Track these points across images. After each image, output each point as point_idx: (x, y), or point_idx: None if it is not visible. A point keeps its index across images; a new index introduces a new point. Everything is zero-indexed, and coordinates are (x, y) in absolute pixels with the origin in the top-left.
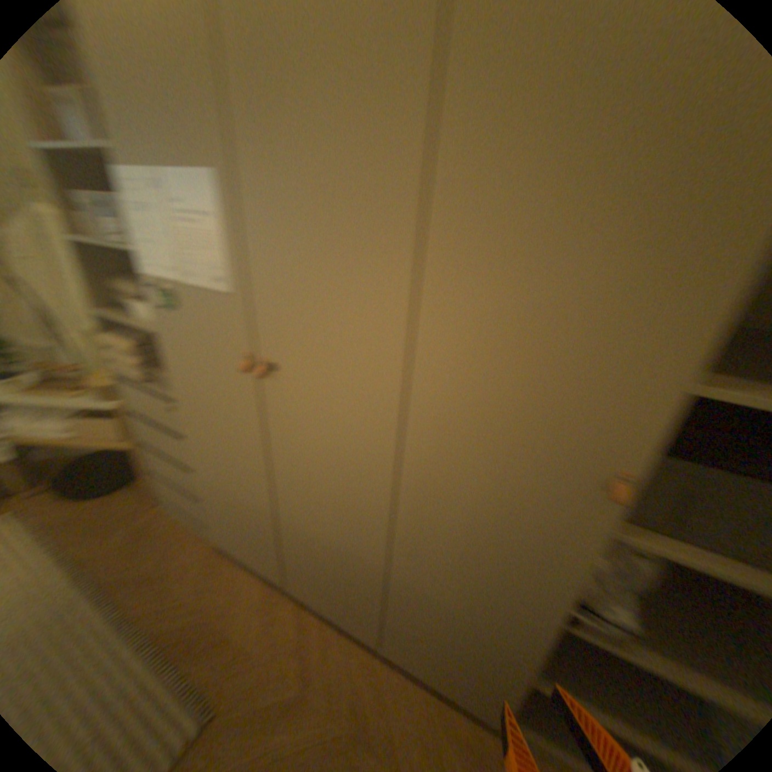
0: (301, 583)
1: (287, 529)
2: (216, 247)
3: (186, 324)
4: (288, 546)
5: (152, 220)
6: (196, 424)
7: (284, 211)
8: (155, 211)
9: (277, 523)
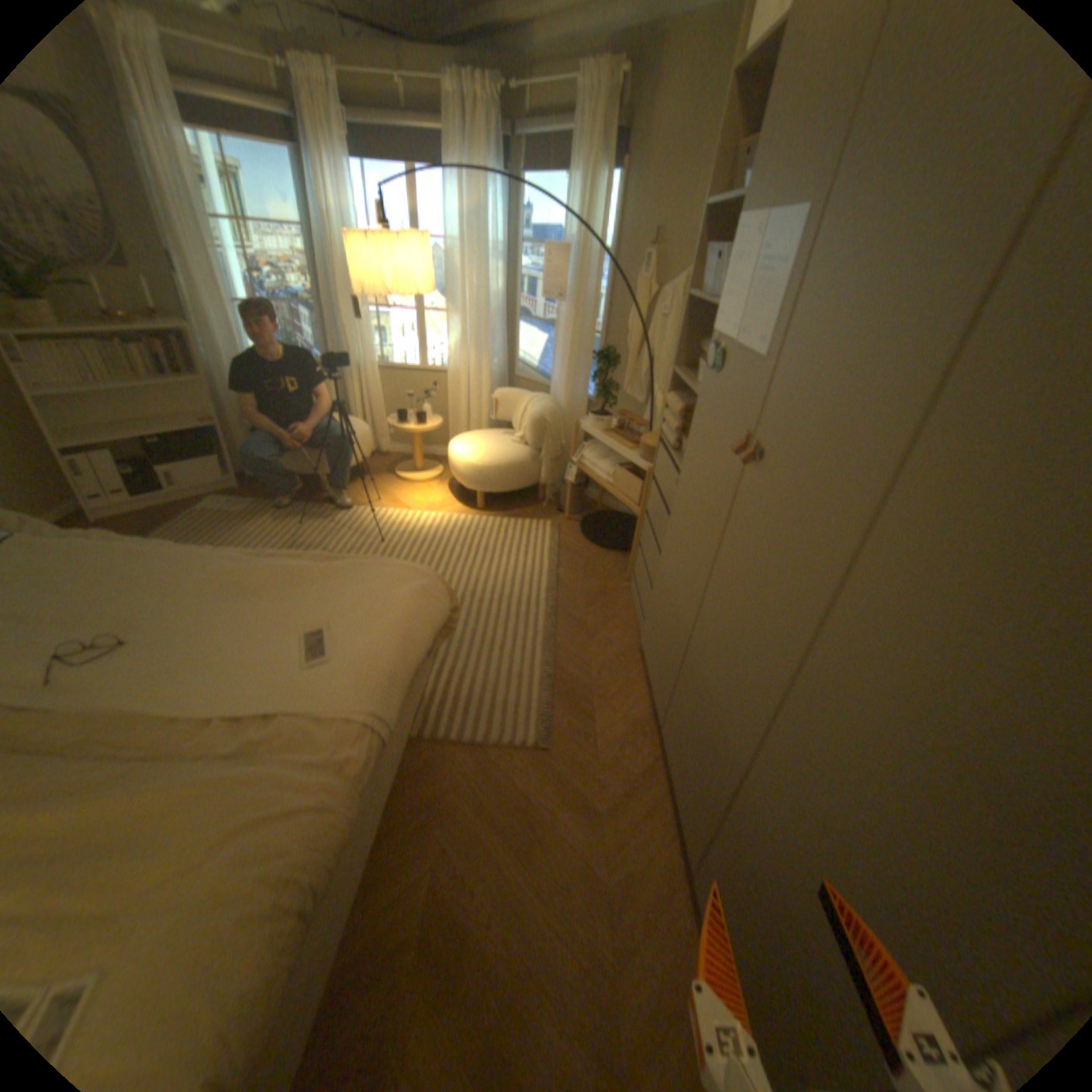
0: (676, 733)
1: (693, 659)
2: (778, 300)
3: (722, 389)
4: (686, 681)
5: (746, 270)
6: (685, 503)
7: (854, 249)
8: (752, 259)
9: (690, 648)
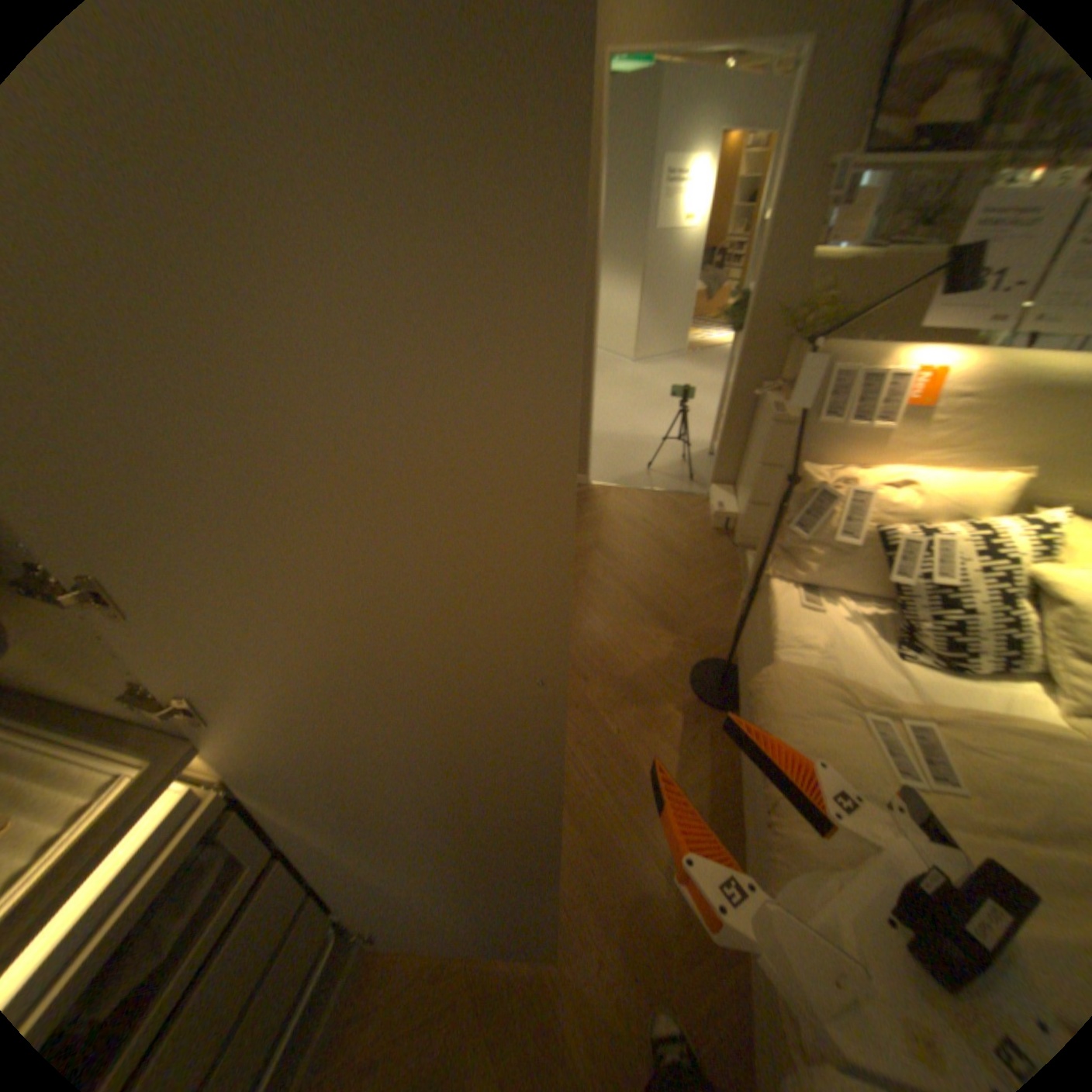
0: None
1: None
2: None
3: None
4: None
5: None
6: None
7: None
8: None
9: None
